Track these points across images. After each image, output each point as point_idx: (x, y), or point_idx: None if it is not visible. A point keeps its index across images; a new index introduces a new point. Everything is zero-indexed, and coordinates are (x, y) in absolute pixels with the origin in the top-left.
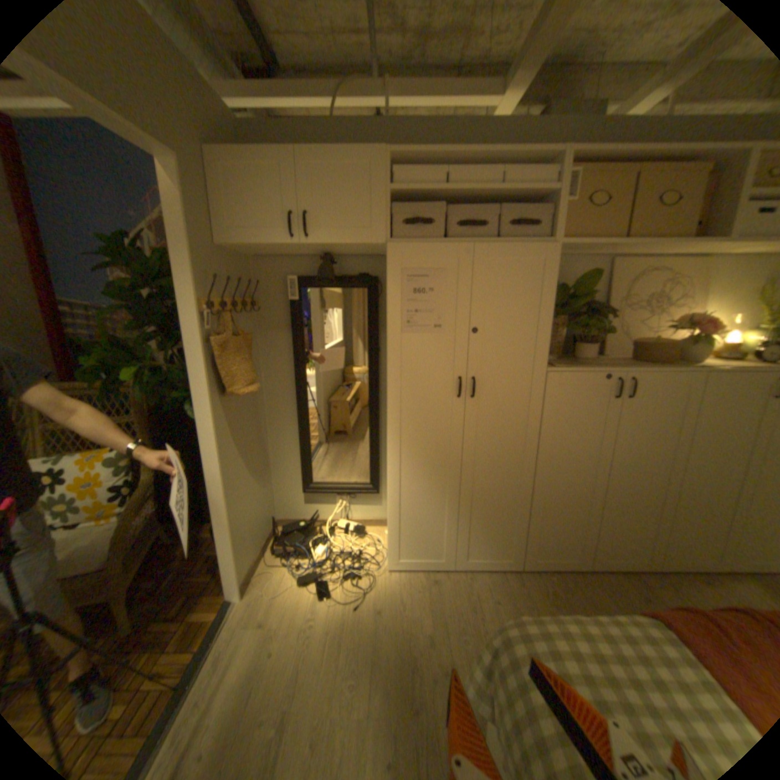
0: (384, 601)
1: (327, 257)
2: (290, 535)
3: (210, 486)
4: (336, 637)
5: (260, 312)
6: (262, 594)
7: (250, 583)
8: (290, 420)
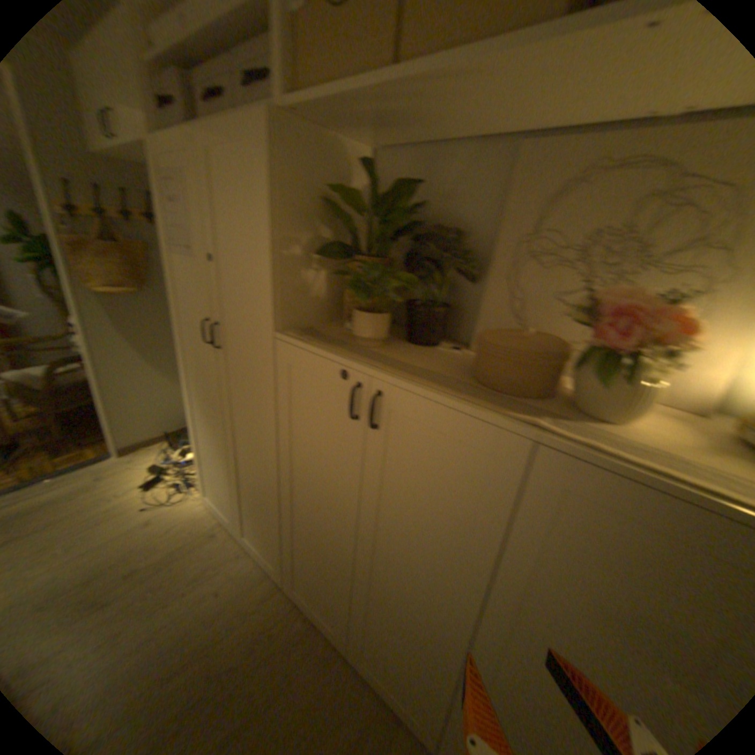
0: (163, 520)
1: None
2: None
3: (83, 360)
4: (105, 518)
5: None
6: (129, 462)
7: (134, 452)
8: None
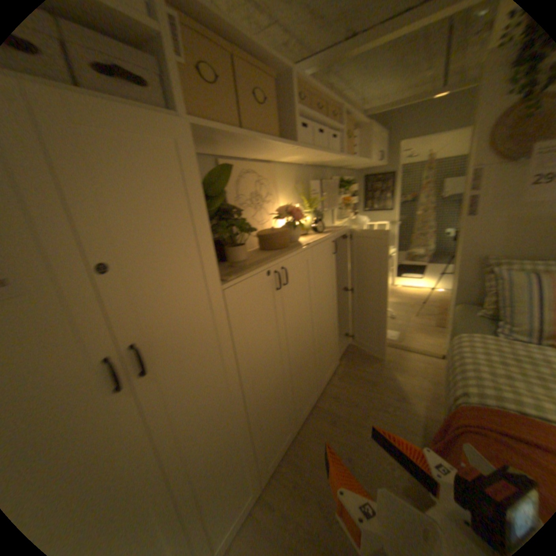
0: None
1: None
2: None
3: None
4: None
5: None
6: None
7: None
8: None
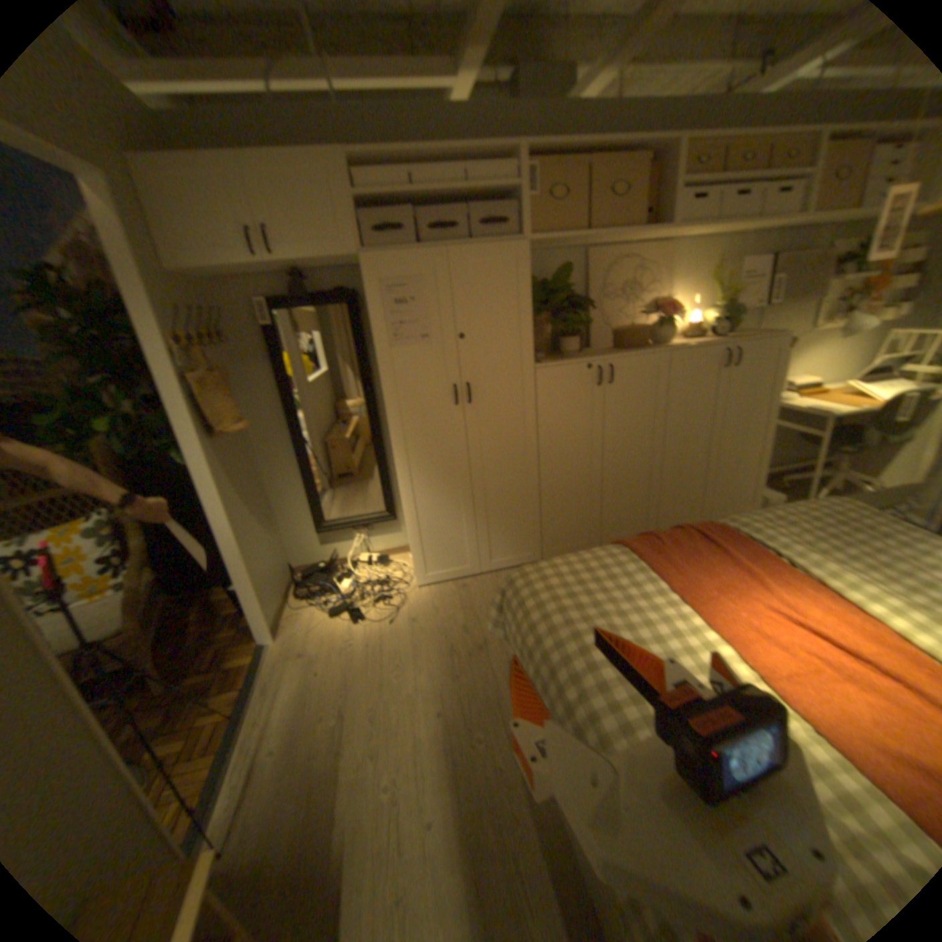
0: (416, 609)
1: (293, 271)
2: (310, 576)
3: (215, 531)
4: (375, 645)
5: (225, 341)
6: (292, 631)
7: (278, 626)
8: (285, 459)
